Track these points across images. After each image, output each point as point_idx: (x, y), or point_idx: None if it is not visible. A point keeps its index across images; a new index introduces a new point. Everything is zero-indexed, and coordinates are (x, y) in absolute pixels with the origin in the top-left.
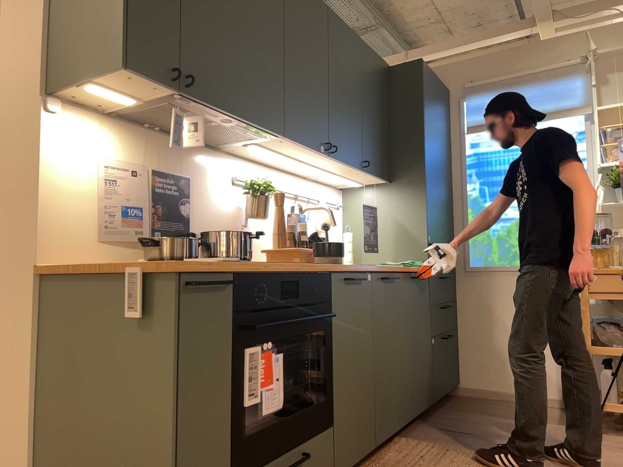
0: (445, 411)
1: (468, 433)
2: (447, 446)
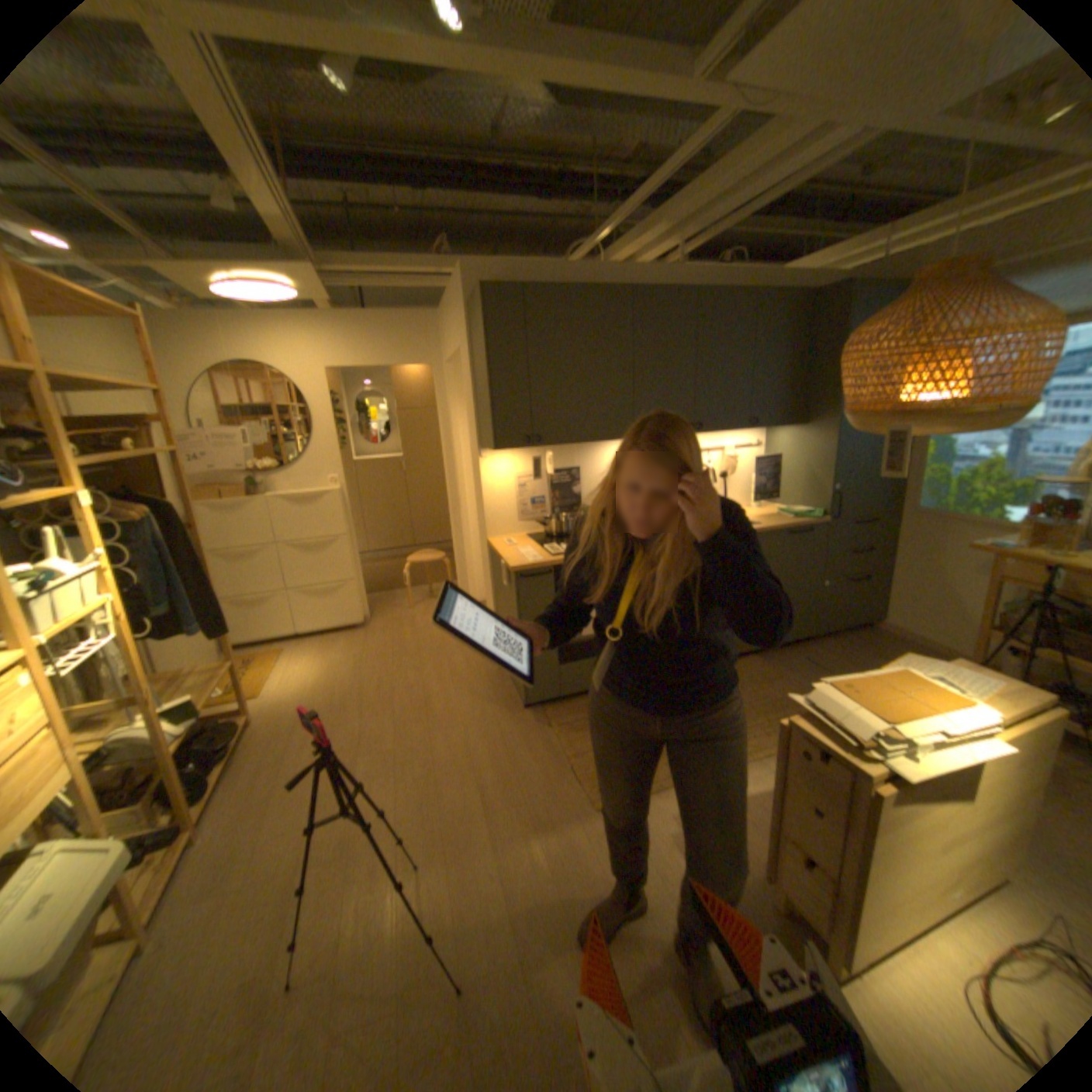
0: (837, 643)
1: (825, 670)
2: (787, 675)
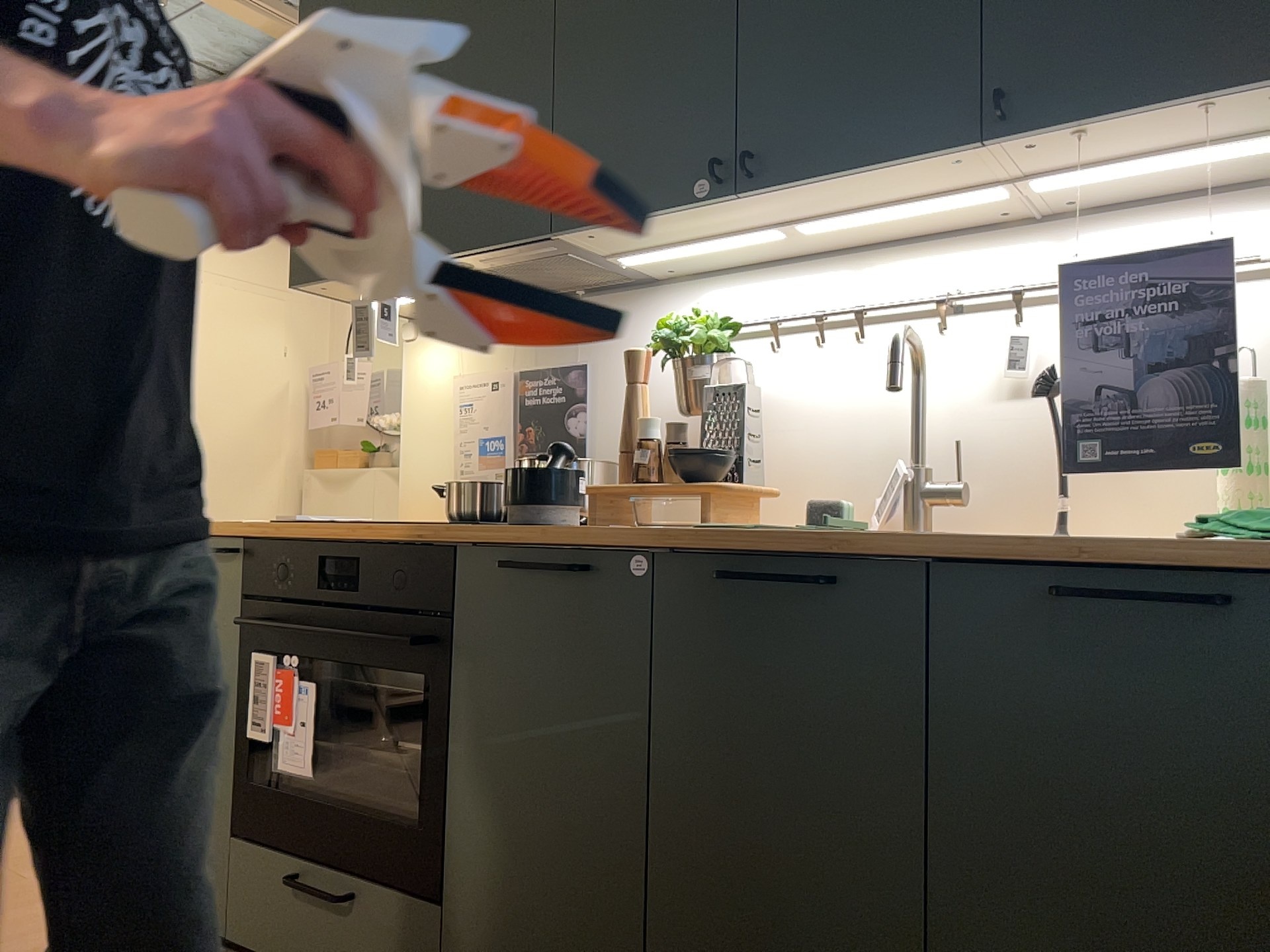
0: None
1: None
2: None
